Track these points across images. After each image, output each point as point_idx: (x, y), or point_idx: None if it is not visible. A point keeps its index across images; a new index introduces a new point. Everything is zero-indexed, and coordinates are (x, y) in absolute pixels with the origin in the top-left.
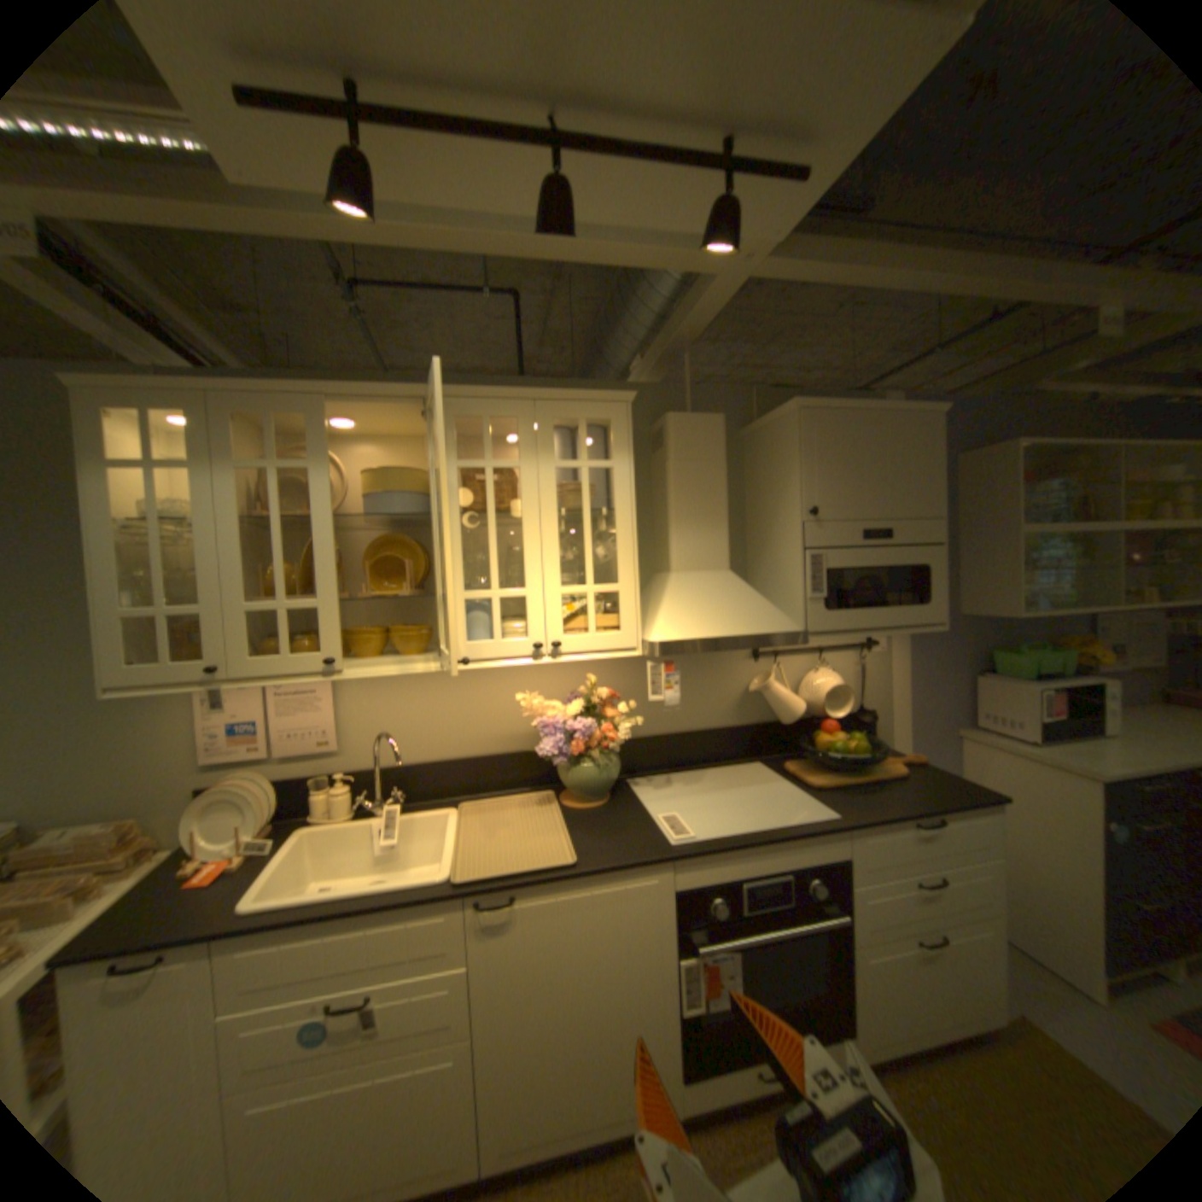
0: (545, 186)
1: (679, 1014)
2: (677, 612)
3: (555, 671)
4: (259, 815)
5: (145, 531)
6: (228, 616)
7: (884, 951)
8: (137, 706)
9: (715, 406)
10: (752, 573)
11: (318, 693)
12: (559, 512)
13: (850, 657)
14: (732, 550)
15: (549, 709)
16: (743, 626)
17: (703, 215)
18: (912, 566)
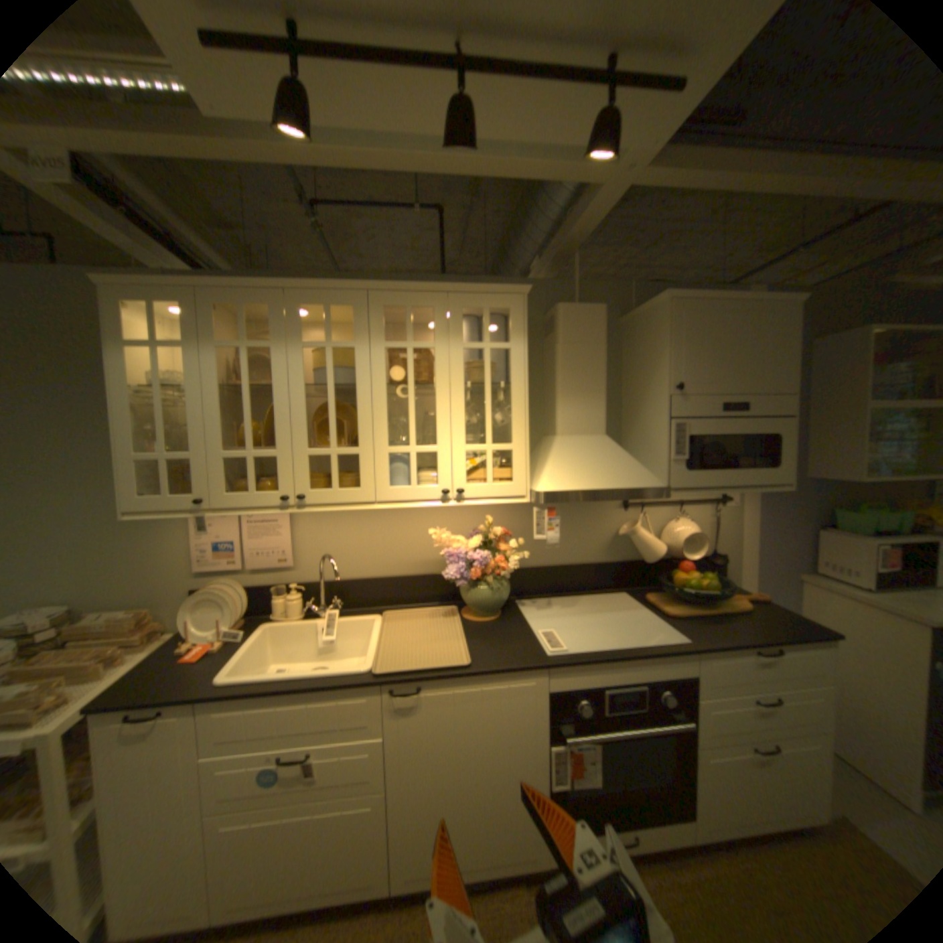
0: (451, 104)
1: (549, 788)
2: (560, 468)
3: (461, 512)
4: (235, 611)
5: (153, 395)
6: (211, 460)
7: (723, 753)
8: (150, 525)
9: (599, 298)
10: (625, 437)
11: (279, 521)
12: (467, 385)
13: (707, 510)
14: (609, 418)
15: (455, 542)
16: (615, 481)
17: (590, 128)
18: (766, 434)
